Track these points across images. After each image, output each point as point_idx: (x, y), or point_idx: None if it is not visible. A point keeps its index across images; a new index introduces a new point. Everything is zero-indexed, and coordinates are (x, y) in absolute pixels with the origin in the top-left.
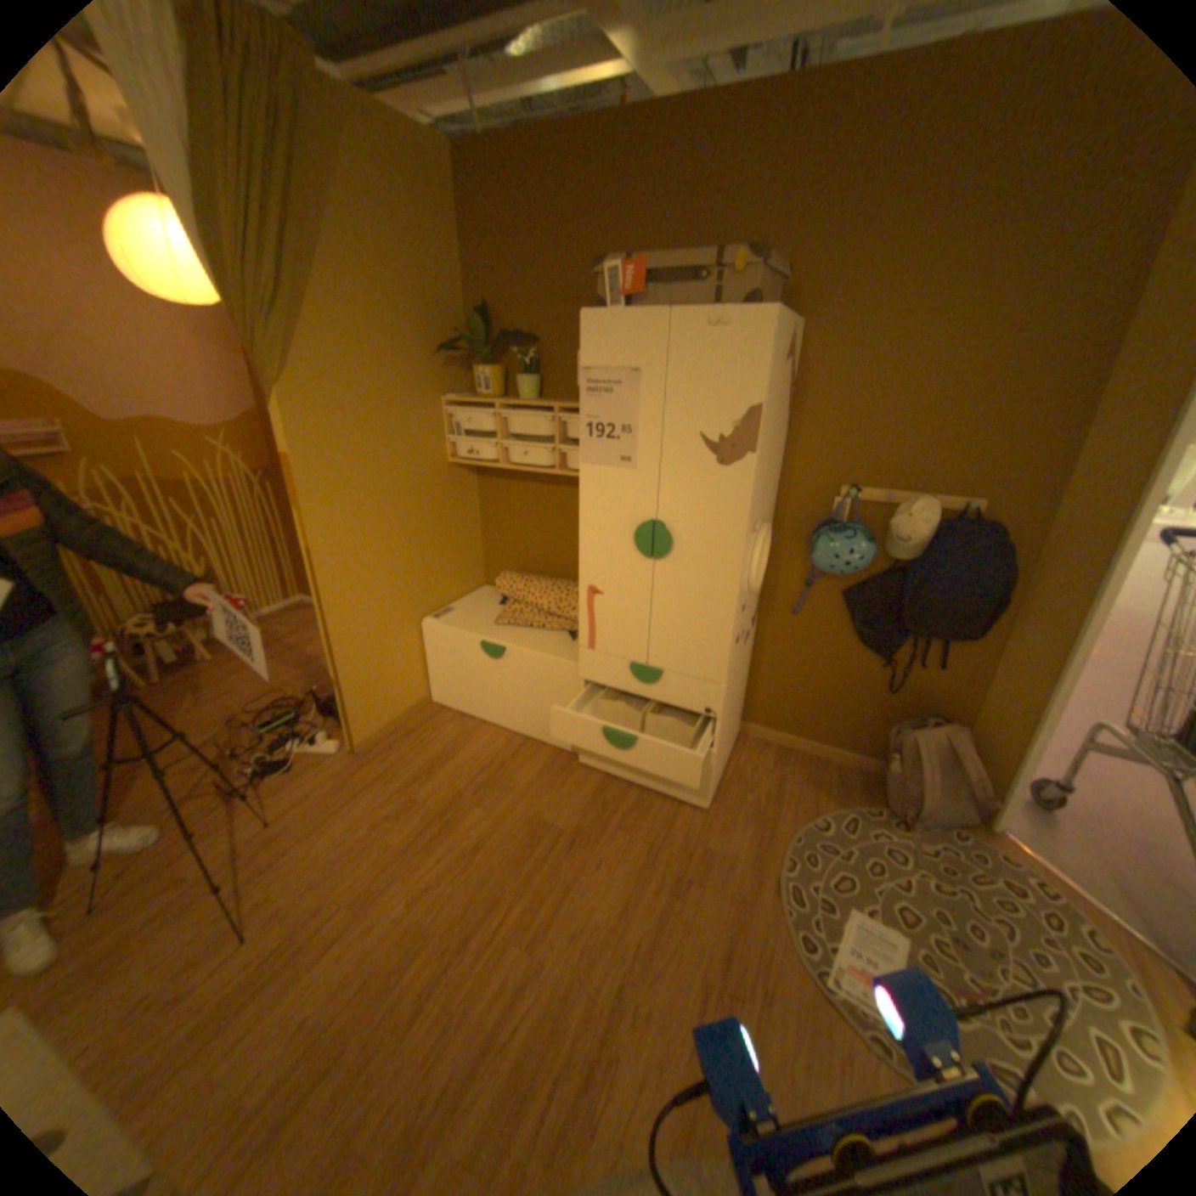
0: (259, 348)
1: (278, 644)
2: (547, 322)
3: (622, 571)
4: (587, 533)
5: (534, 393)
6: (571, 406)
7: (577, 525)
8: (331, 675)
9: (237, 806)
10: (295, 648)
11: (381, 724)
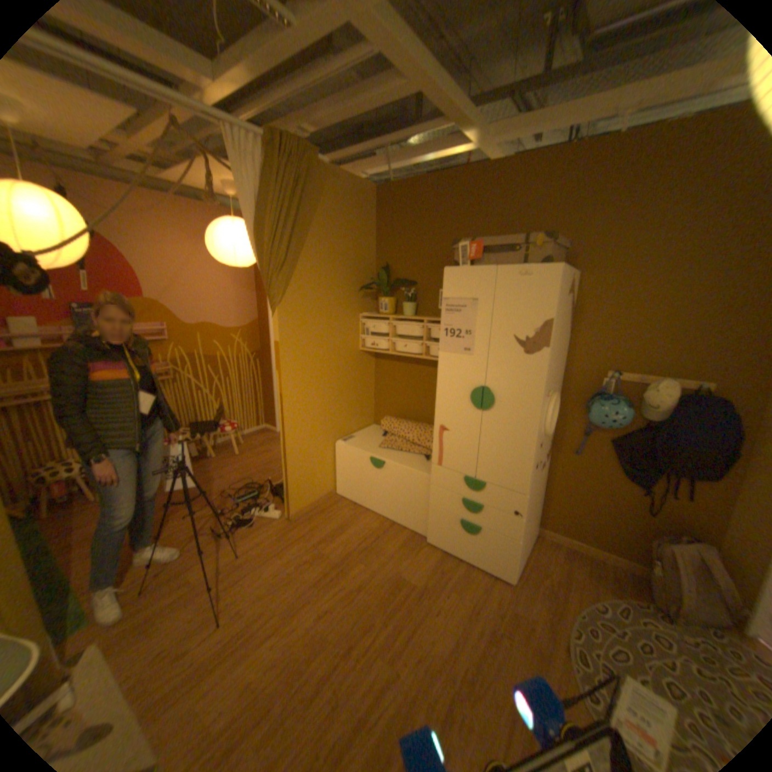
0: (273, 287)
1: (252, 451)
2: (423, 274)
3: (462, 416)
4: (441, 392)
5: (412, 312)
6: (435, 319)
7: (433, 389)
8: (284, 469)
9: (223, 543)
10: (261, 454)
11: (307, 503)
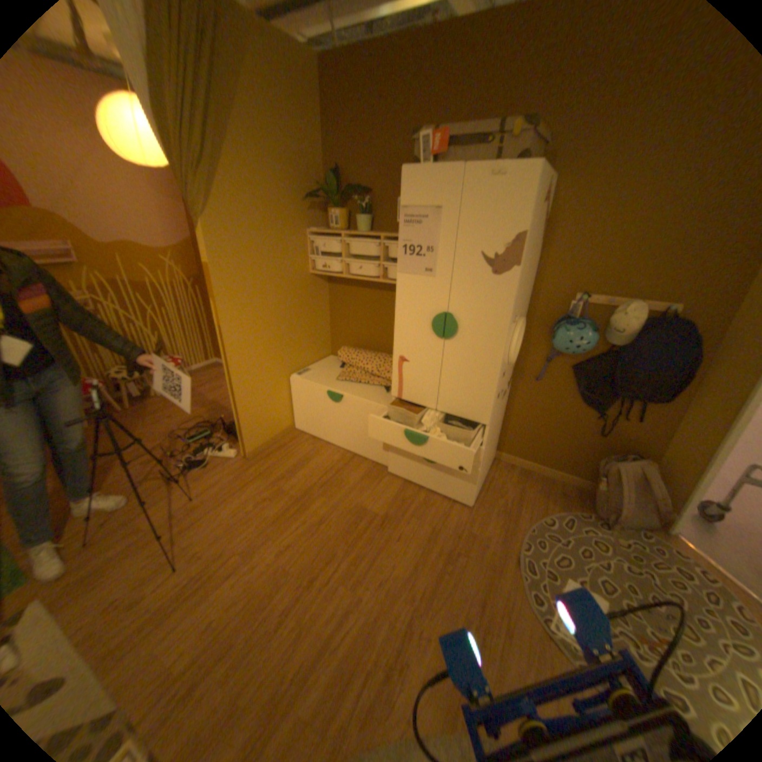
0: (191, 192)
1: (202, 388)
2: (378, 179)
3: (423, 346)
4: (400, 320)
5: (367, 227)
6: (392, 235)
7: (392, 317)
8: (233, 408)
9: (174, 487)
10: (212, 391)
11: (263, 440)
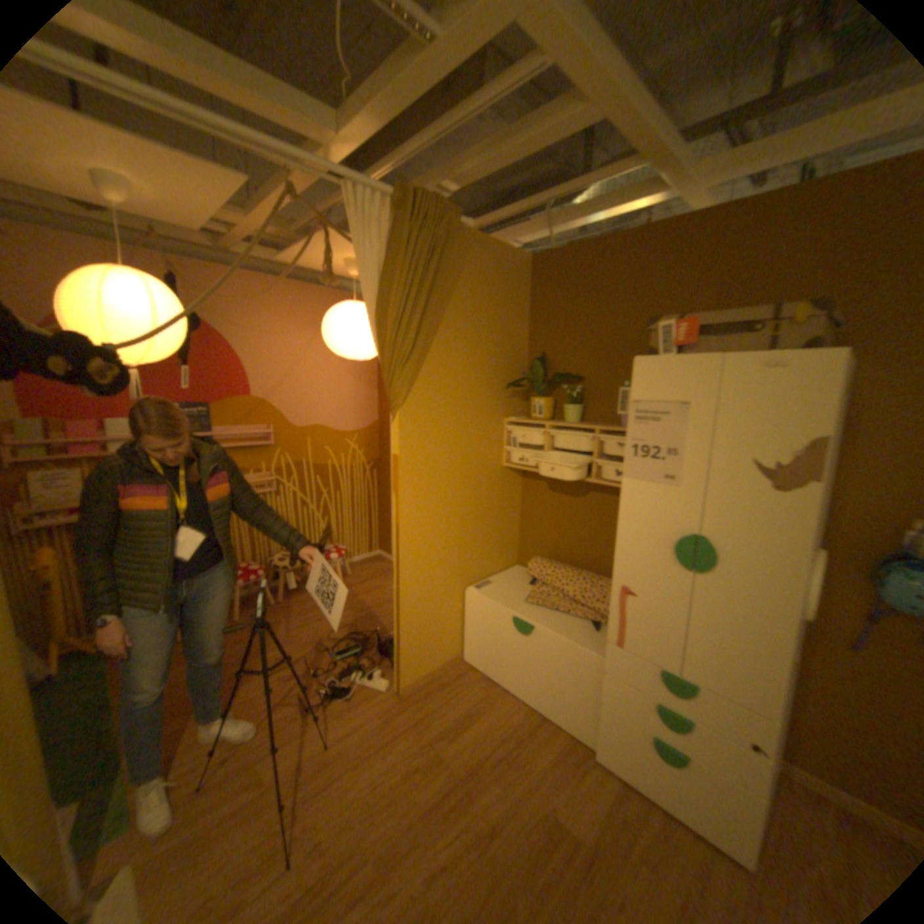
0: (395, 384)
1: (360, 586)
2: (593, 365)
3: (660, 577)
4: (624, 536)
5: (578, 416)
6: (612, 427)
7: (605, 524)
8: (395, 624)
9: (311, 721)
10: (370, 591)
11: (423, 672)
